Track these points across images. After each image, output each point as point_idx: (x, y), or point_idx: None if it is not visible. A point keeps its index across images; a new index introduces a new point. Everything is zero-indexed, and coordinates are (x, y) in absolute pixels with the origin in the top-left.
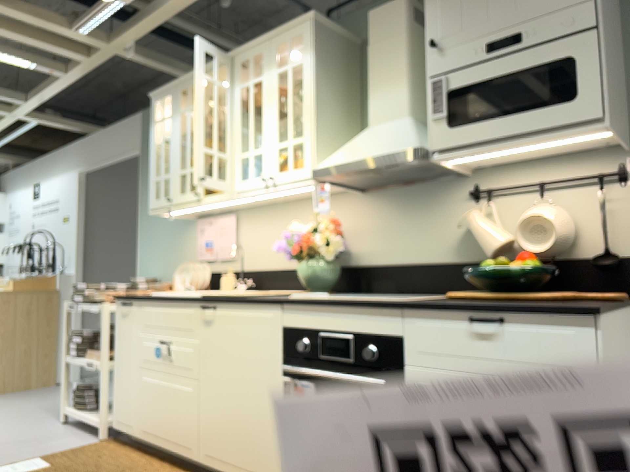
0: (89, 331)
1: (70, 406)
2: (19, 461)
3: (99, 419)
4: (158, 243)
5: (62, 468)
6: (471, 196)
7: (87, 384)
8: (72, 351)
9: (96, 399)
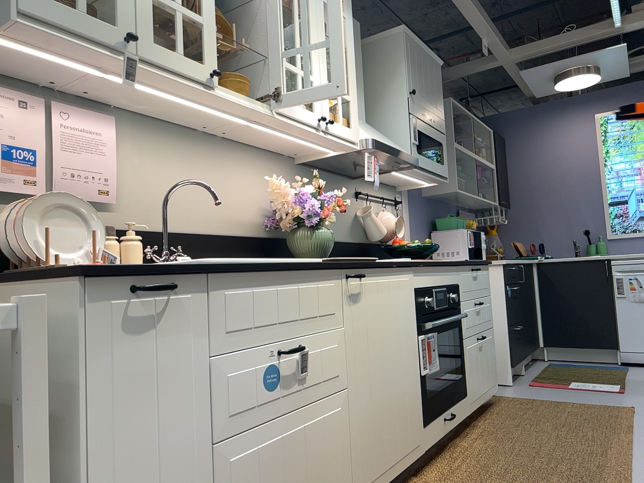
0: None
1: None
2: None
3: None
4: None
5: None
6: (356, 194)
7: None
8: None
9: None
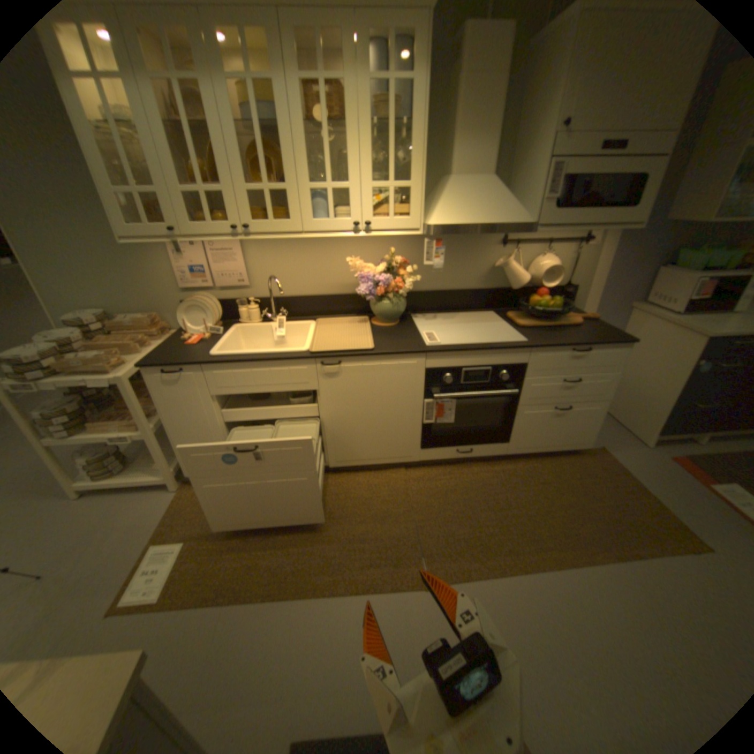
0: (65, 404)
1: (78, 480)
2: (131, 560)
3: (155, 477)
4: (78, 264)
5: (201, 536)
6: (501, 241)
7: (97, 454)
8: (56, 433)
9: (118, 461)
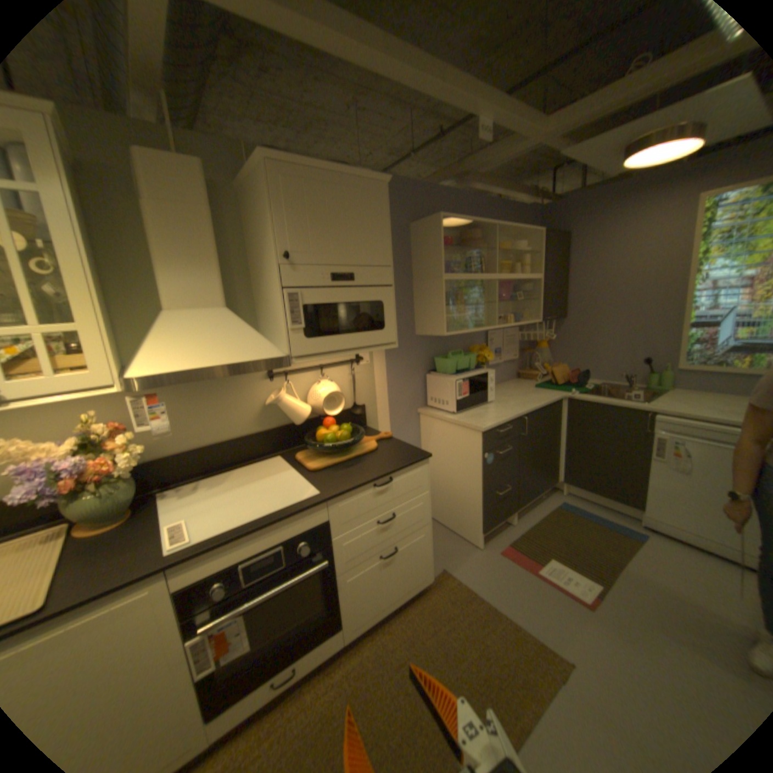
0: None
1: None
2: None
3: None
4: None
5: None
6: (266, 376)
7: None
8: None
9: None
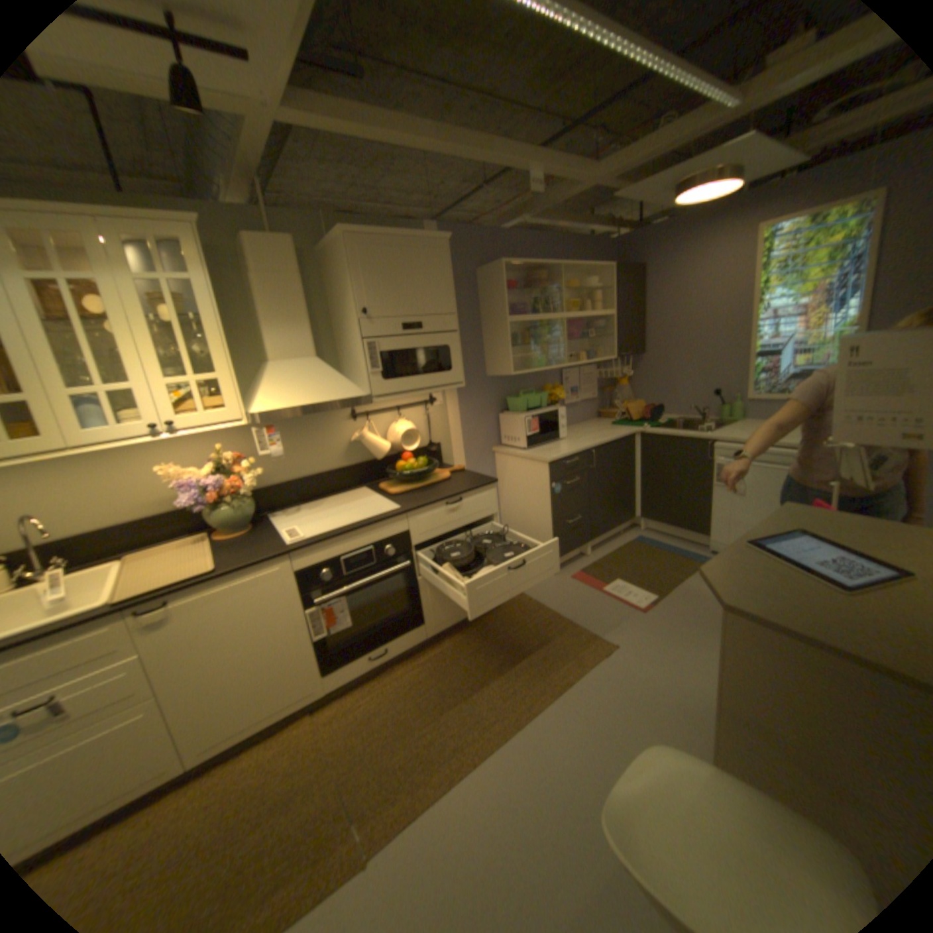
0: None
1: None
2: None
3: None
4: None
5: None
6: (349, 417)
7: None
8: None
9: None
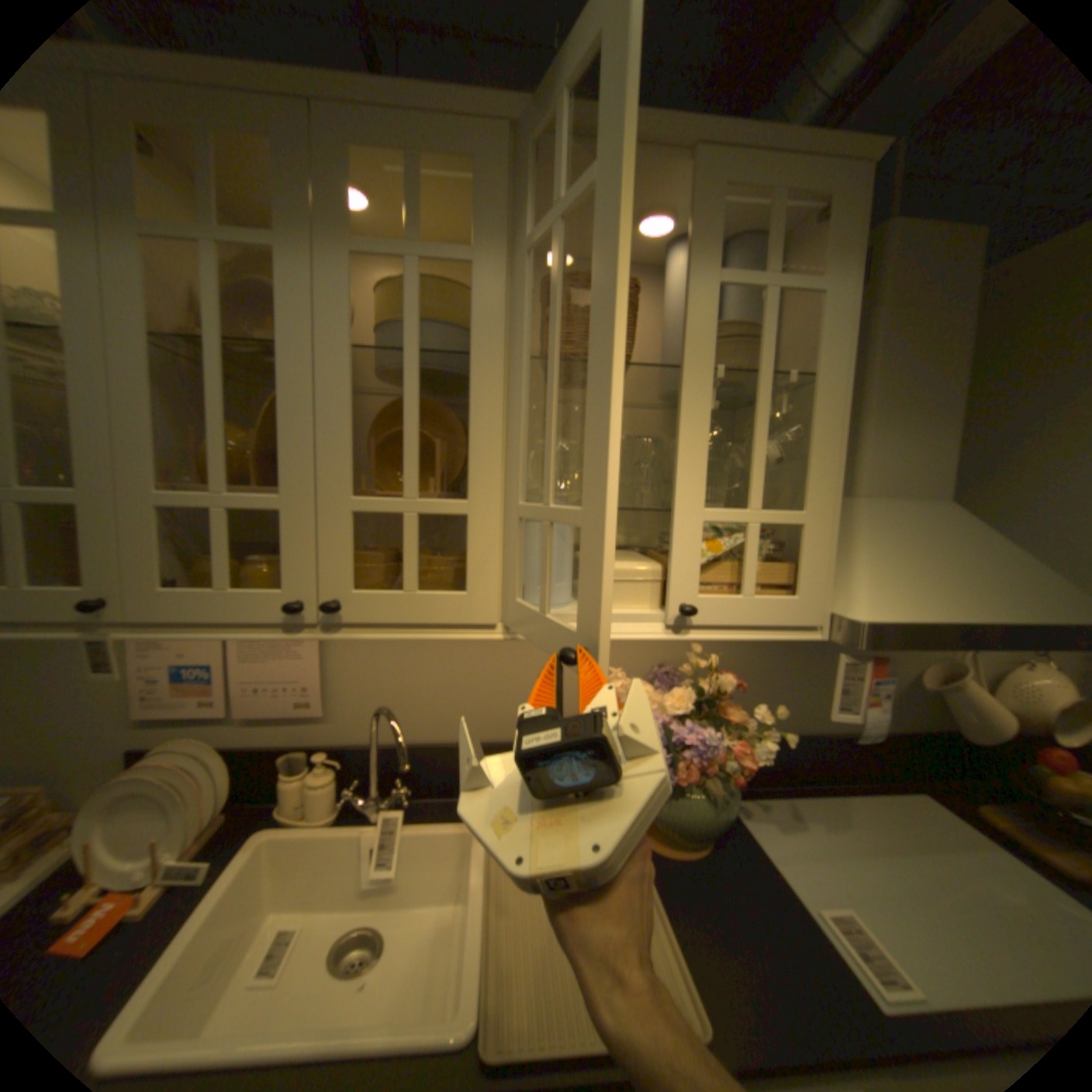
0: None
1: None
2: None
3: None
4: None
5: None
6: None
7: None
8: None
9: None
